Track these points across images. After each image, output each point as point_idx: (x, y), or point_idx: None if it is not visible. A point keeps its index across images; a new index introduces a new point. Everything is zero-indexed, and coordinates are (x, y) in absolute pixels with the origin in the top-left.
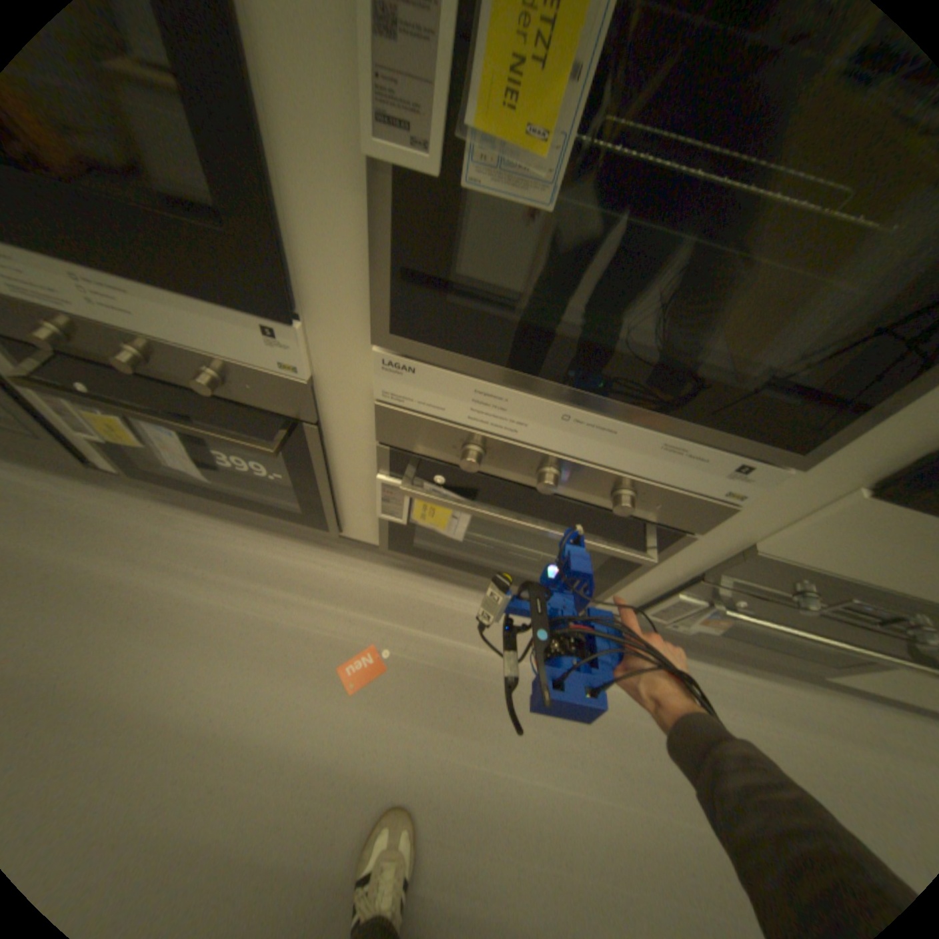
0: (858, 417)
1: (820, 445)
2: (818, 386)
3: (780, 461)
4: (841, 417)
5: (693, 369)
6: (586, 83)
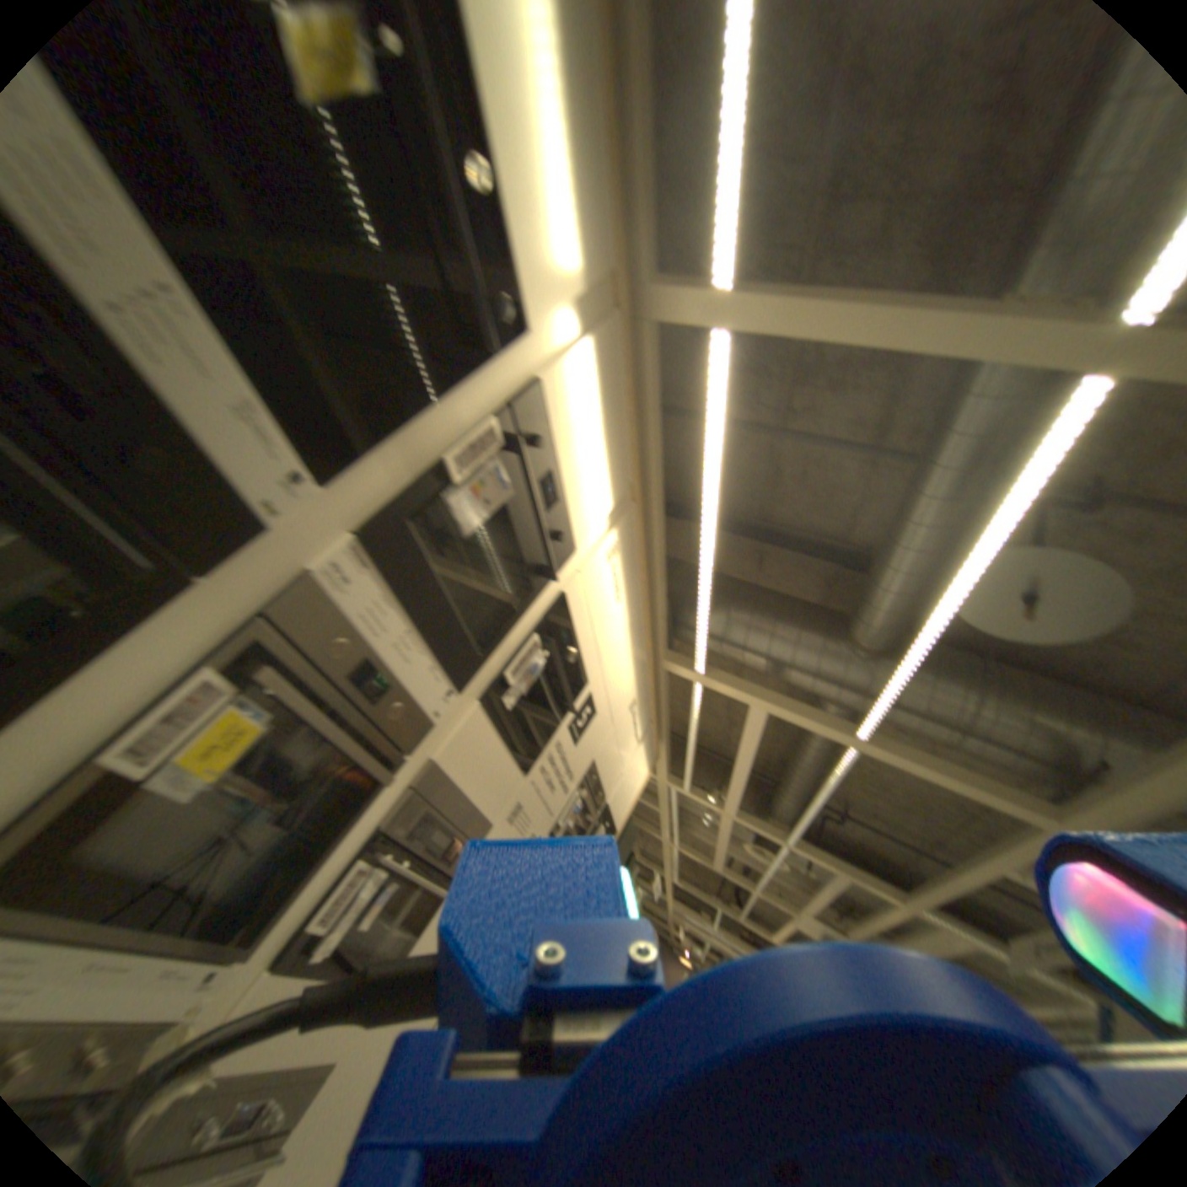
0: (276, 915)
1: (256, 940)
2: (258, 901)
3: (234, 961)
4: (270, 916)
5: (206, 898)
6: (238, 761)
